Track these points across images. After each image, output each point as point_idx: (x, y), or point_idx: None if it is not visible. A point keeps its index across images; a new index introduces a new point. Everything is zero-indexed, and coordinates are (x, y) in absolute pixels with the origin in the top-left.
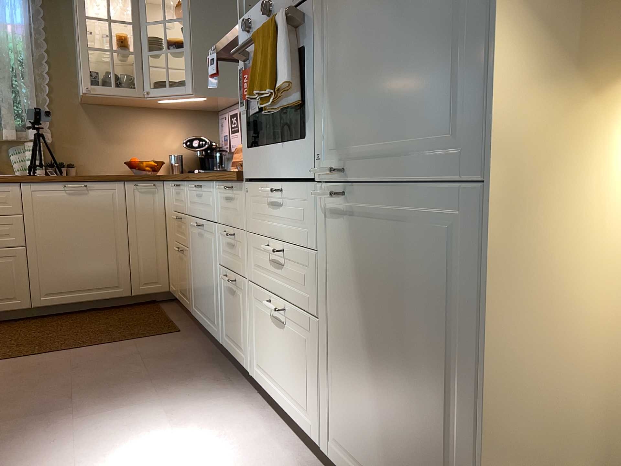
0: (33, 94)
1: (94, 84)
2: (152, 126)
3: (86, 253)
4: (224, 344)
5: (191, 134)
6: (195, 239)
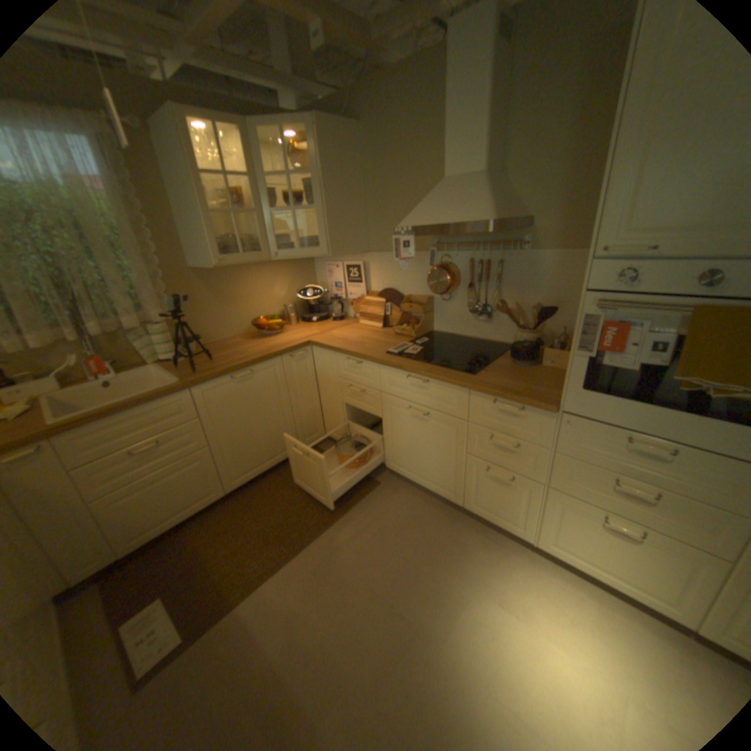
0: (138, 268)
1: (218, 253)
2: (260, 280)
3: (261, 431)
4: (471, 508)
5: (293, 280)
6: (404, 417)
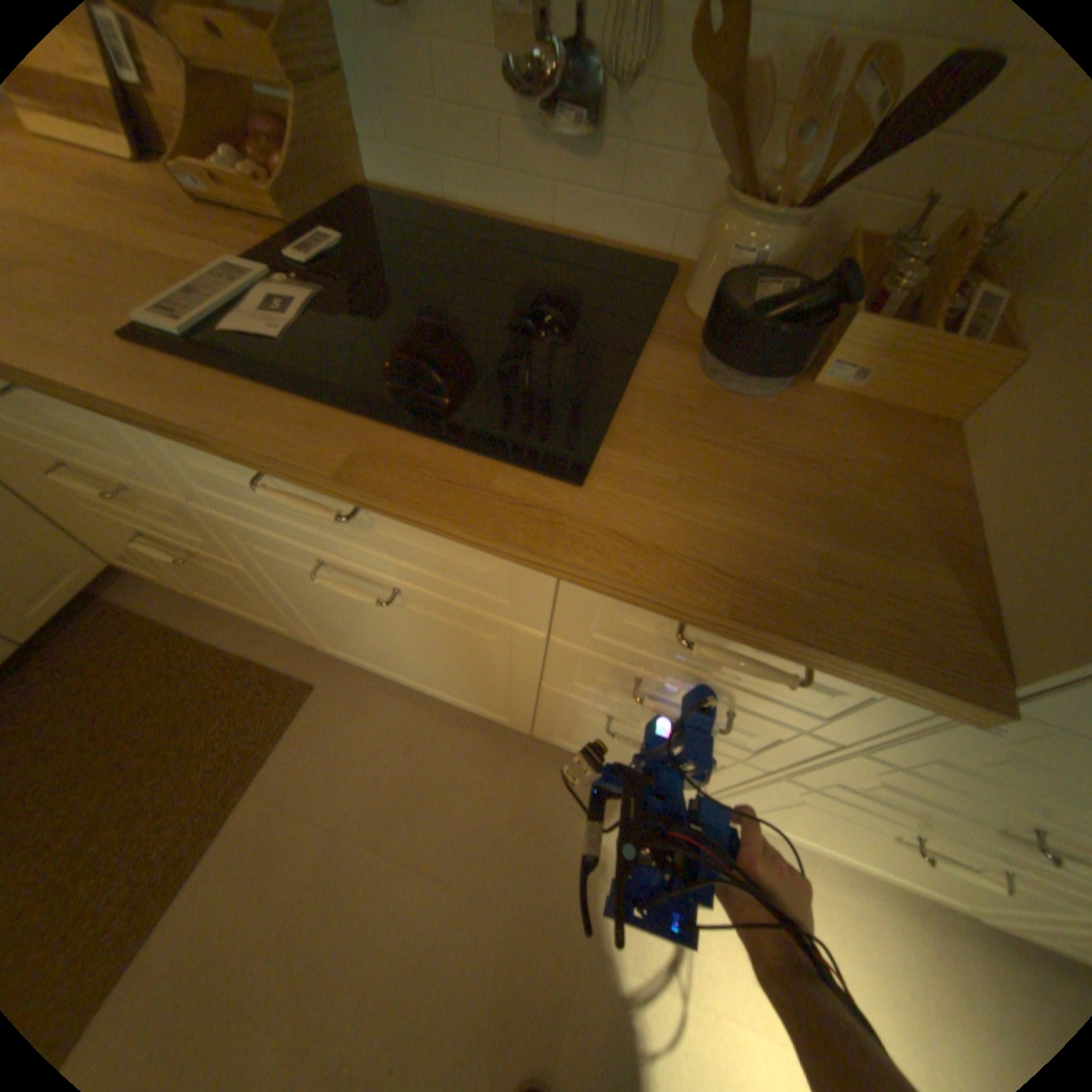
0: None
1: None
2: None
3: None
4: (551, 742)
5: None
6: (315, 581)
